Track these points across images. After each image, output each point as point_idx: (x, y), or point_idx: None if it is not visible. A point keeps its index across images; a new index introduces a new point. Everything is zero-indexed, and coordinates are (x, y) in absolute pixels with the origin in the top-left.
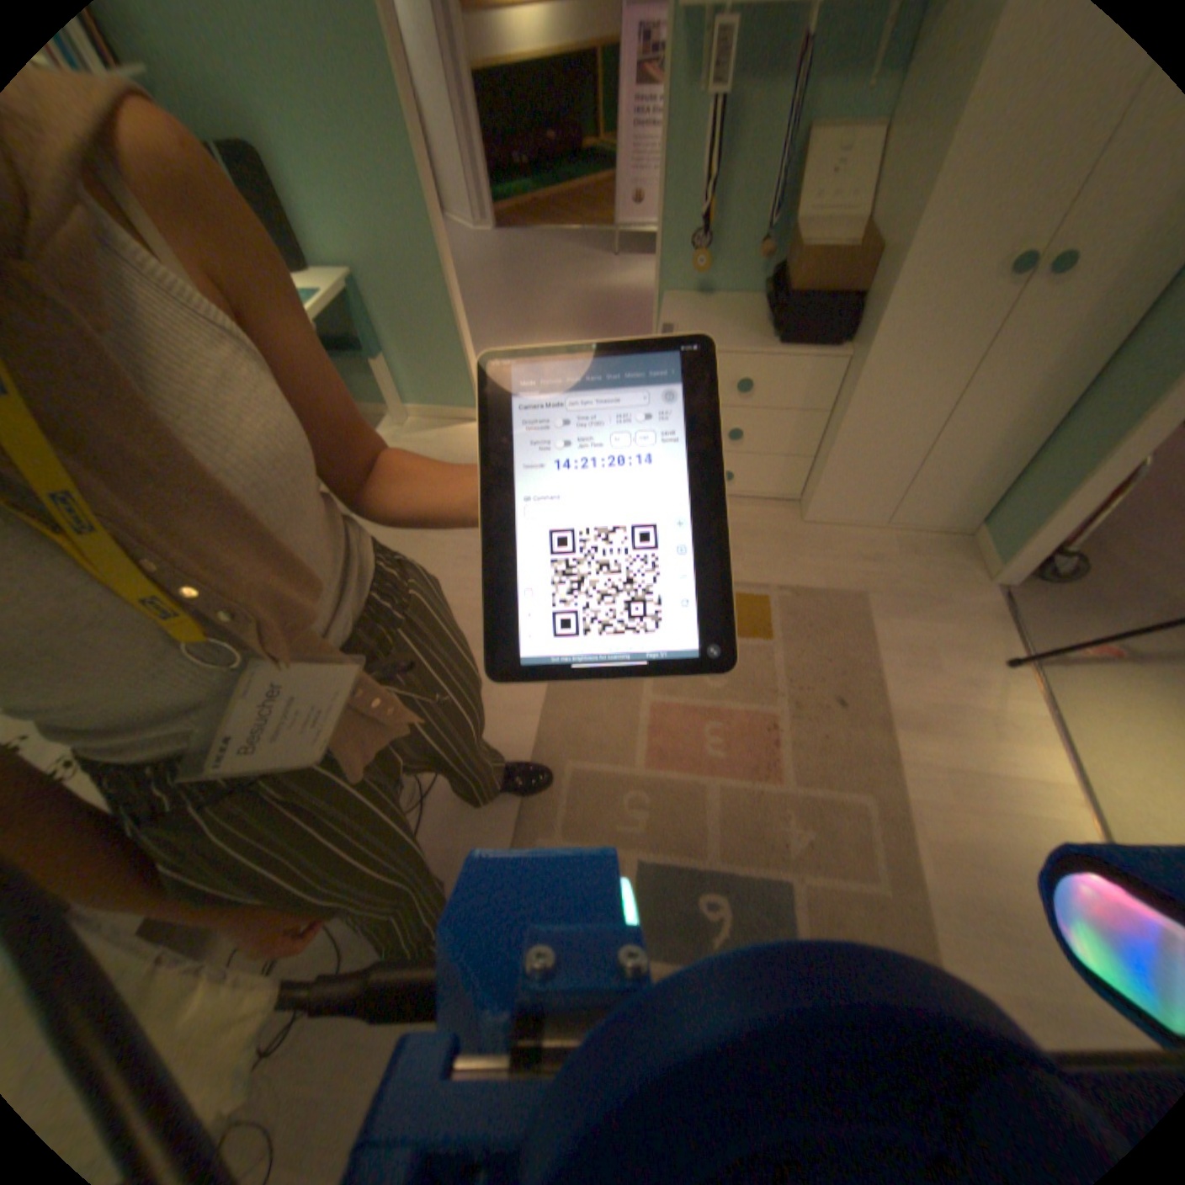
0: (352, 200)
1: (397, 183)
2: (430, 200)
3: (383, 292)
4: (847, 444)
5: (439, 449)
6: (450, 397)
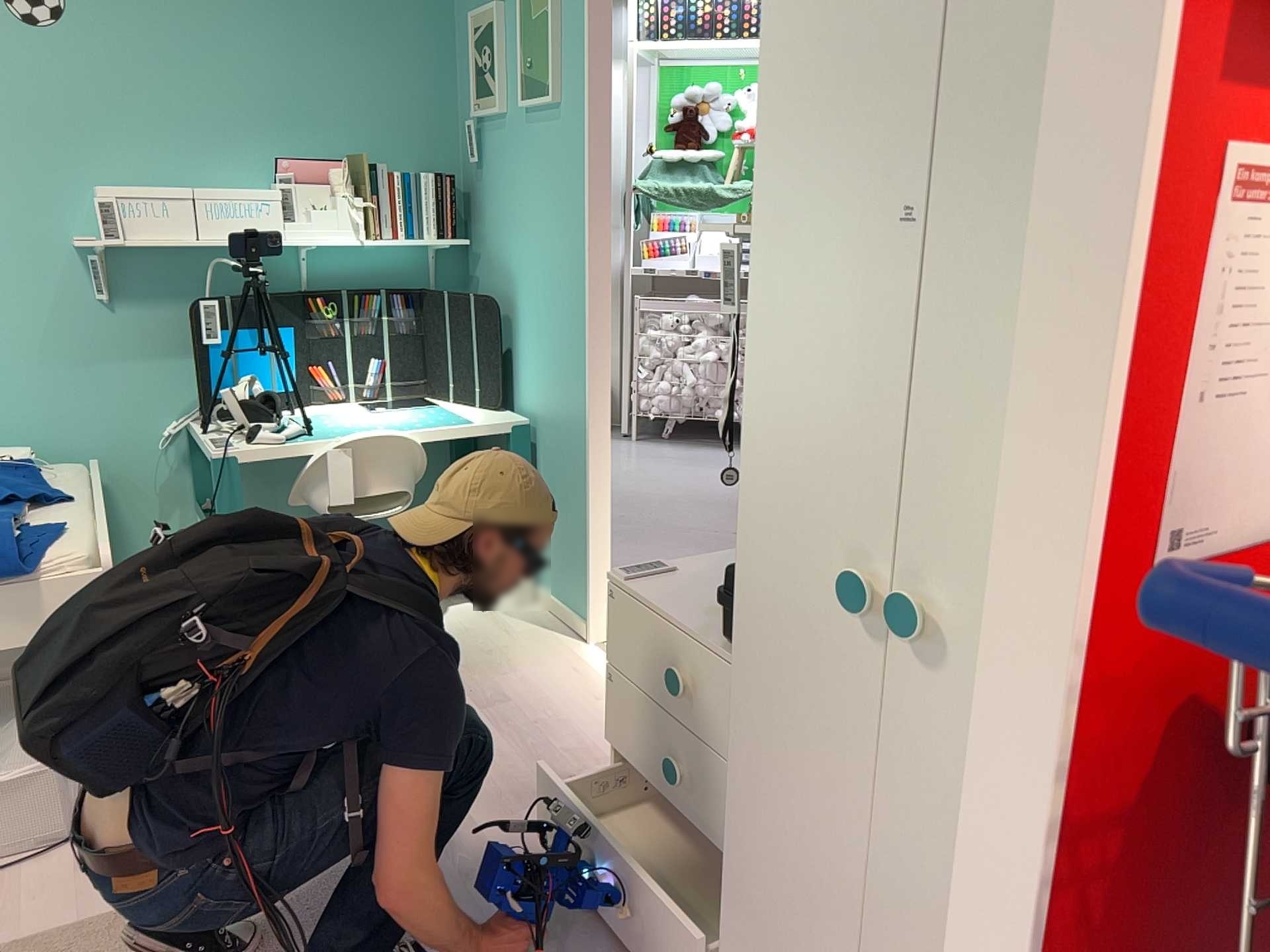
0: (547, 360)
1: (574, 352)
2: (591, 374)
3: (549, 453)
4: (742, 871)
5: (502, 644)
6: (572, 598)
